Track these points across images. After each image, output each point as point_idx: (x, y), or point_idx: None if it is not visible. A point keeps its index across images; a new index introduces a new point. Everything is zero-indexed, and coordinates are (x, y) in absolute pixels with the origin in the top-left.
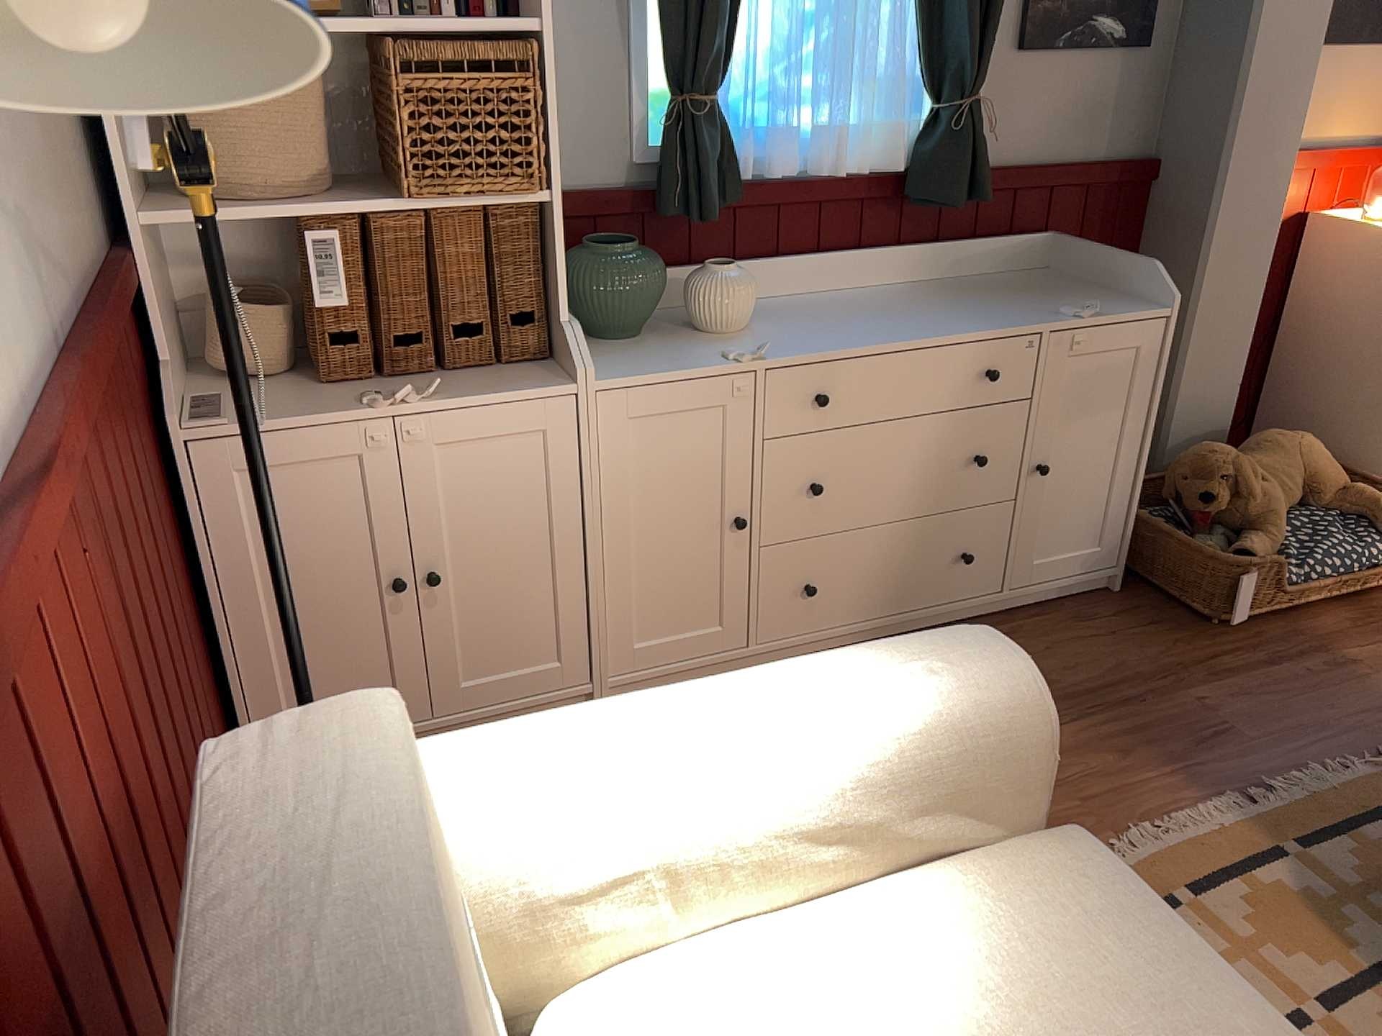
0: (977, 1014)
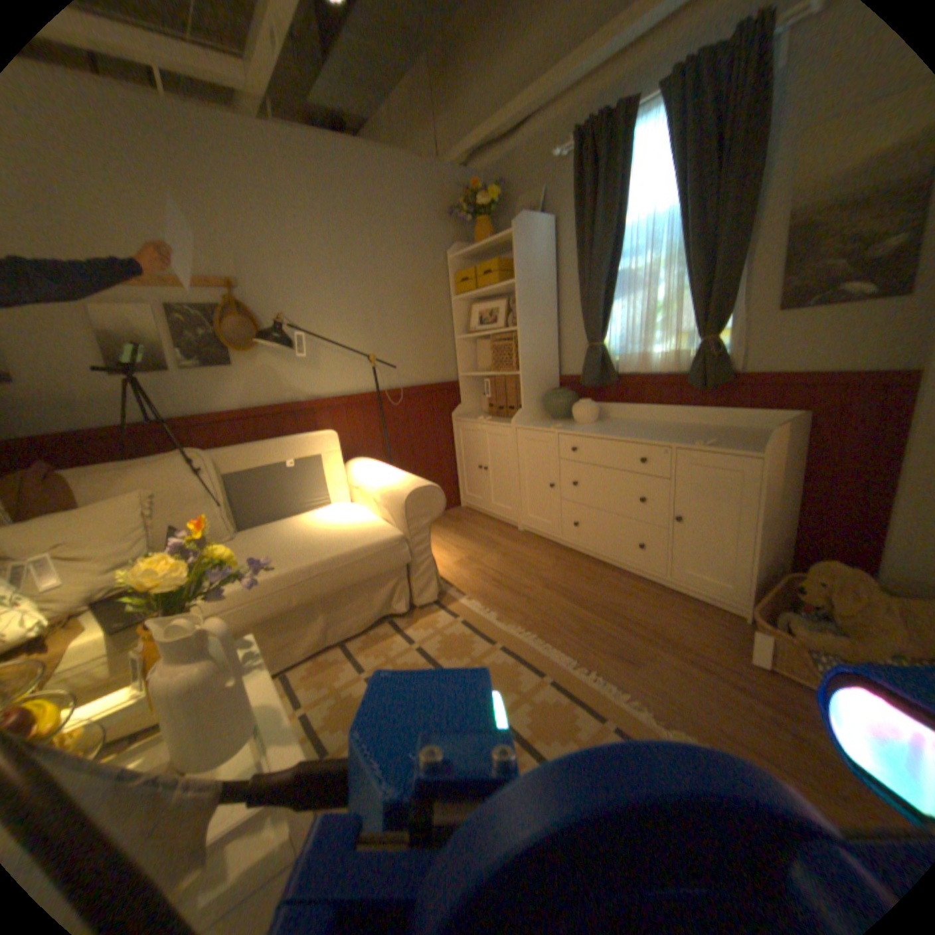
0: (340, 526)
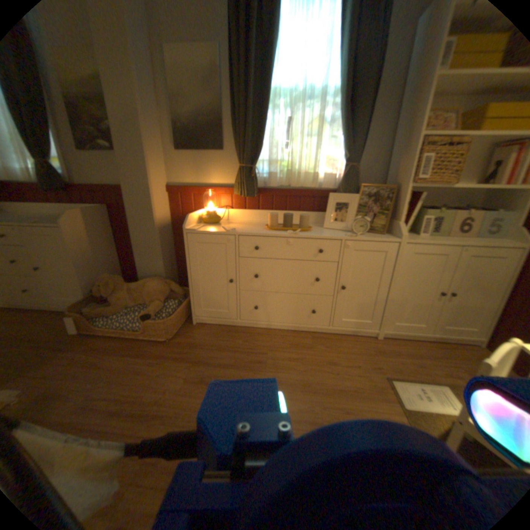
0: None
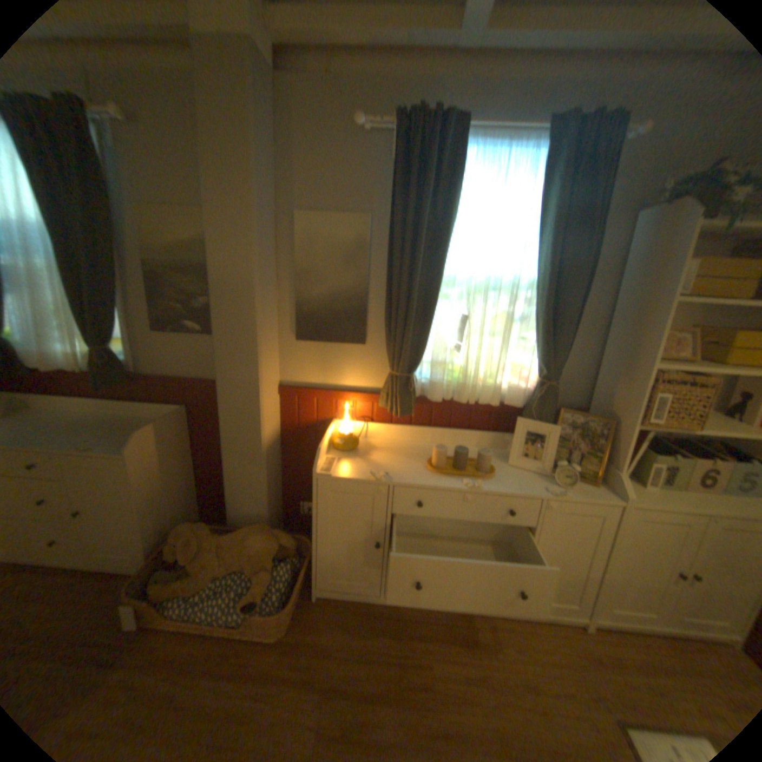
0: None
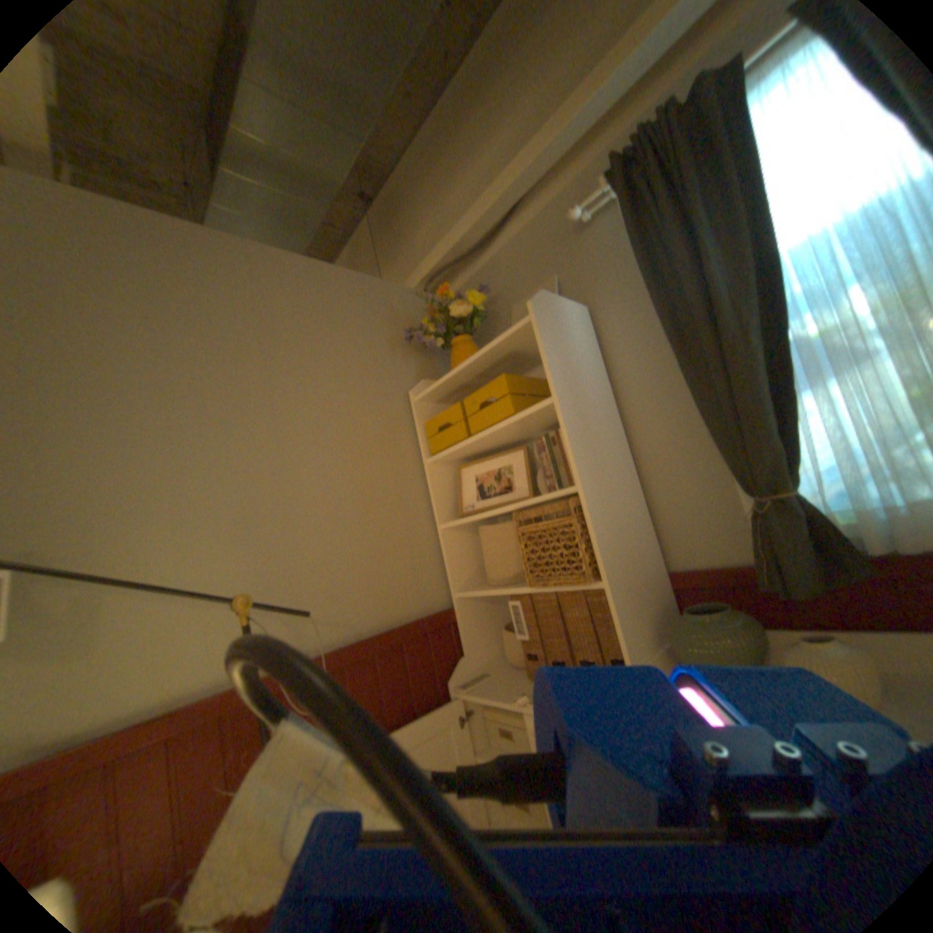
0: None
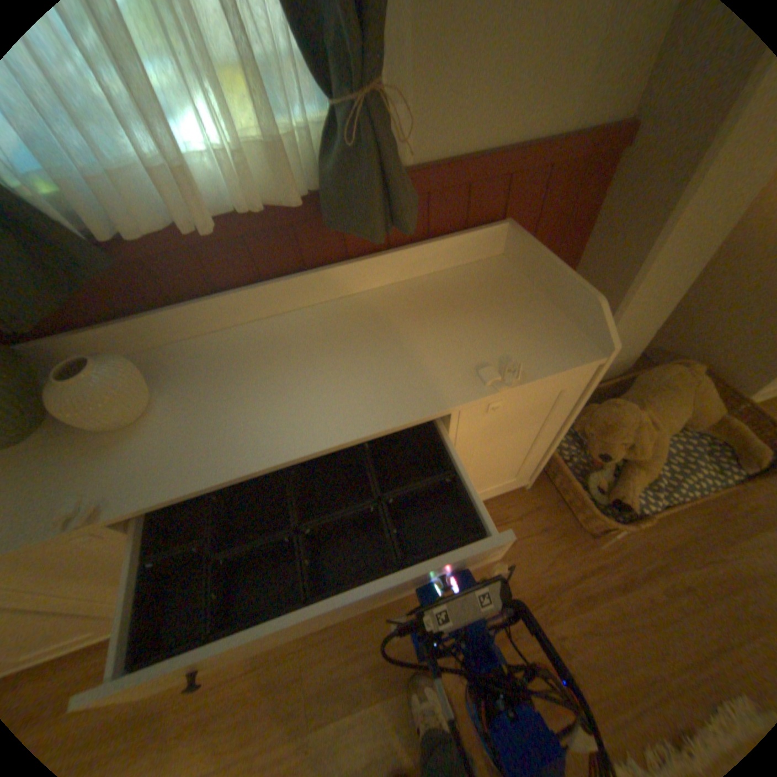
0: None
